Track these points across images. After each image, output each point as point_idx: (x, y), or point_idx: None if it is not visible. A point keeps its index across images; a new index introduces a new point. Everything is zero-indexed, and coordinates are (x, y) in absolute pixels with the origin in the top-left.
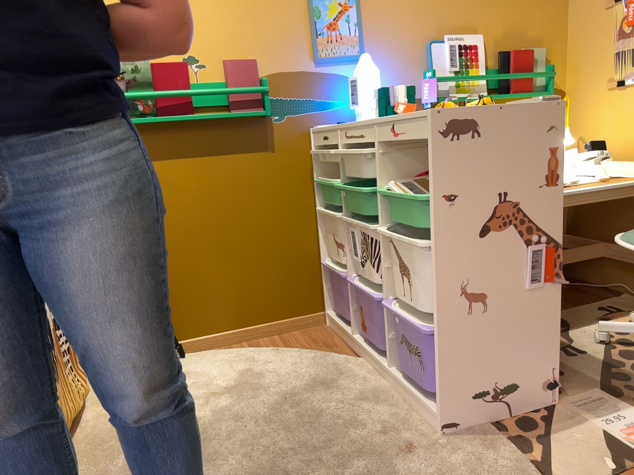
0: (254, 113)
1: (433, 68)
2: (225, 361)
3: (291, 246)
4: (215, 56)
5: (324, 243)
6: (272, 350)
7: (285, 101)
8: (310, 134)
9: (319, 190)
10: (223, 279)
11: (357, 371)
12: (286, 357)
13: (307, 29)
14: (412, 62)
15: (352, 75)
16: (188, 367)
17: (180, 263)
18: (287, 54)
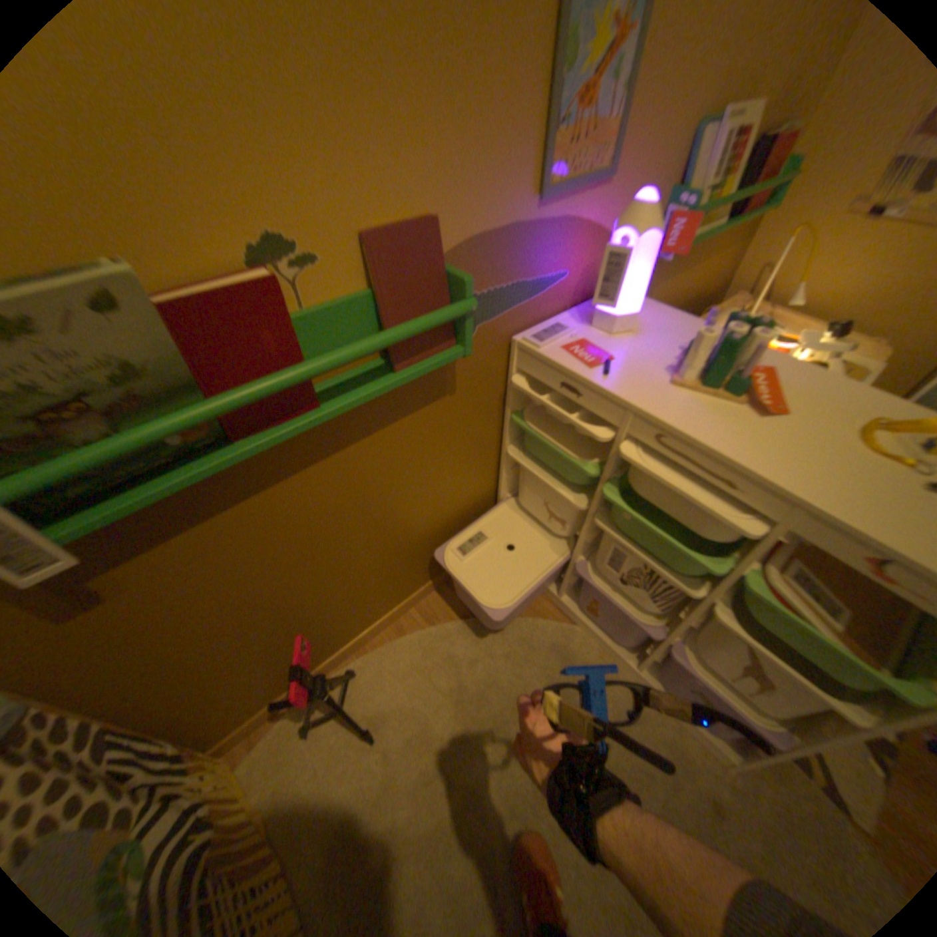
0: (445, 362)
1: (692, 180)
2: (420, 674)
3: (466, 499)
4: (339, 218)
5: (506, 482)
6: (464, 628)
7: (481, 298)
8: (512, 350)
9: (512, 426)
10: (385, 574)
11: (587, 655)
12: (492, 645)
13: (544, 102)
14: (669, 167)
15: (588, 214)
16: (378, 702)
17: (324, 595)
18: (496, 183)
